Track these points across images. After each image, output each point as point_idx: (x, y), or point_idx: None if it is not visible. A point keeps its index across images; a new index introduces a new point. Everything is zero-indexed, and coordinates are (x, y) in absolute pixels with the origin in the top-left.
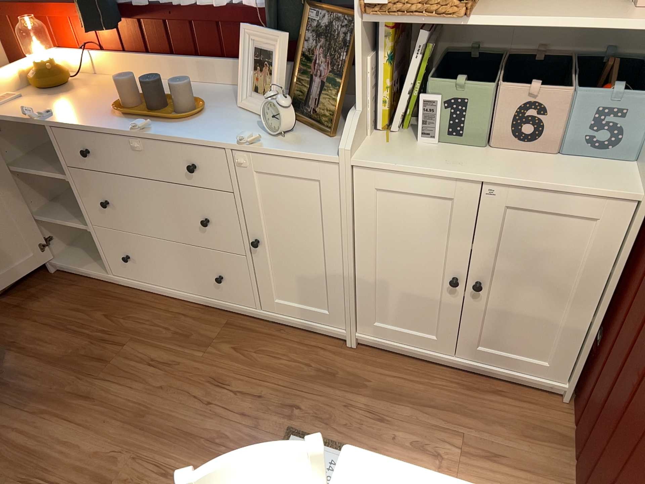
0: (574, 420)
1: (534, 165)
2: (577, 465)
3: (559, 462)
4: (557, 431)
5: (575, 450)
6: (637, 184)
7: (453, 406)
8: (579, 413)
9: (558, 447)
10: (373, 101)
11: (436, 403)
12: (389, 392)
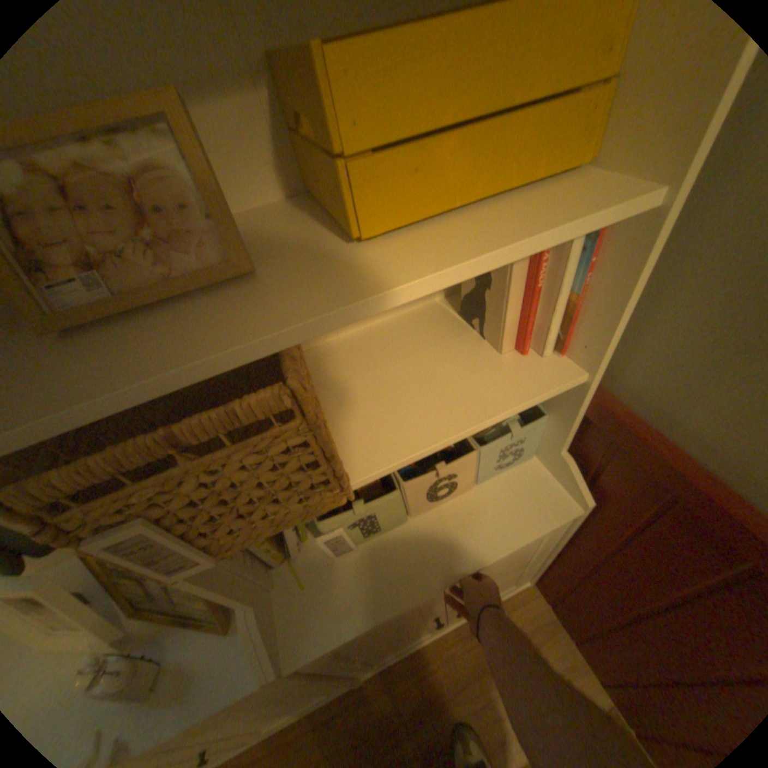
0: (546, 603)
1: (470, 525)
2: (578, 651)
3: (568, 658)
4: (545, 625)
5: (566, 634)
6: (567, 499)
7: (474, 675)
8: (549, 600)
9: (556, 641)
10: (260, 590)
11: (461, 683)
12: (422, 710)
